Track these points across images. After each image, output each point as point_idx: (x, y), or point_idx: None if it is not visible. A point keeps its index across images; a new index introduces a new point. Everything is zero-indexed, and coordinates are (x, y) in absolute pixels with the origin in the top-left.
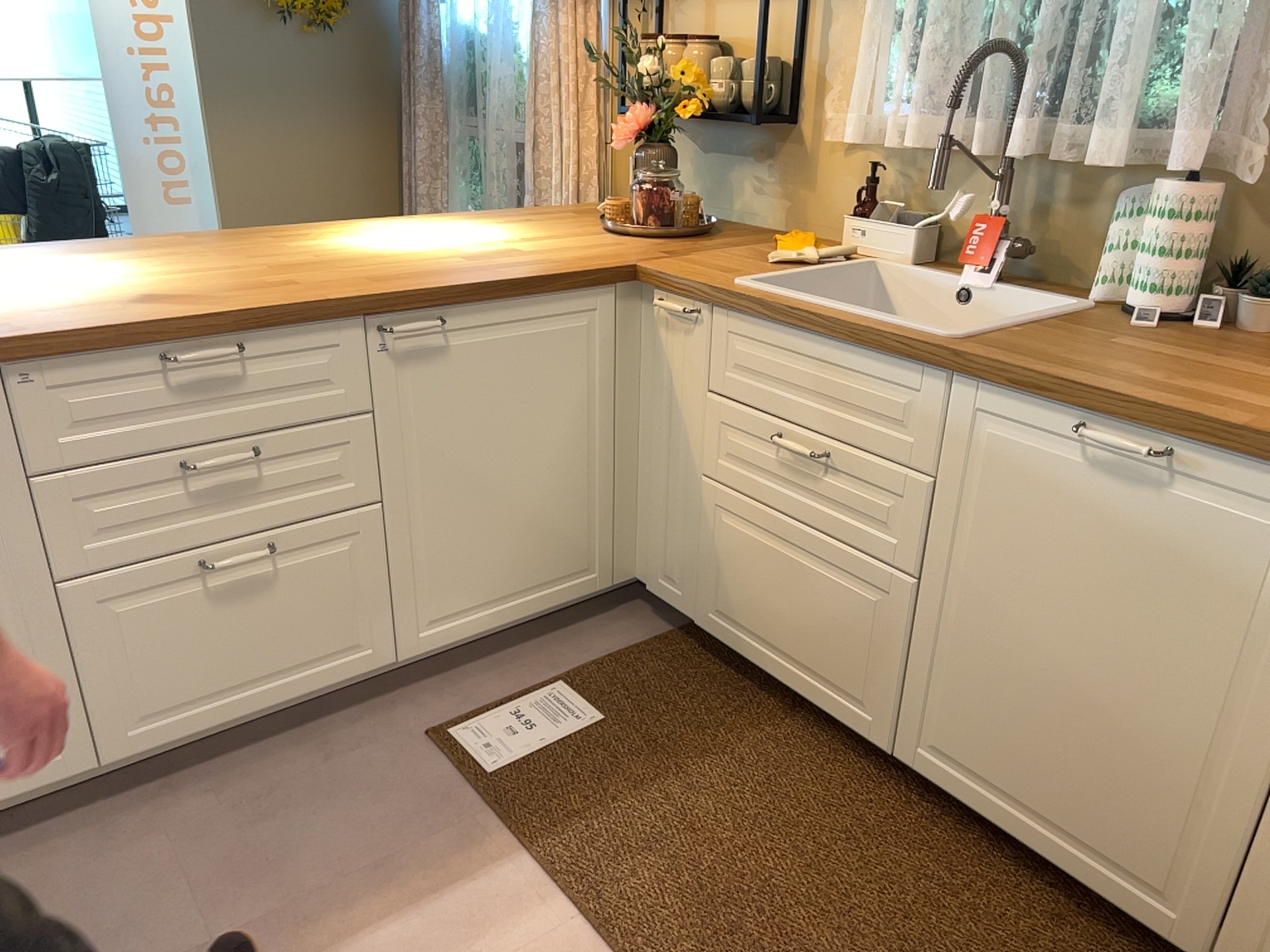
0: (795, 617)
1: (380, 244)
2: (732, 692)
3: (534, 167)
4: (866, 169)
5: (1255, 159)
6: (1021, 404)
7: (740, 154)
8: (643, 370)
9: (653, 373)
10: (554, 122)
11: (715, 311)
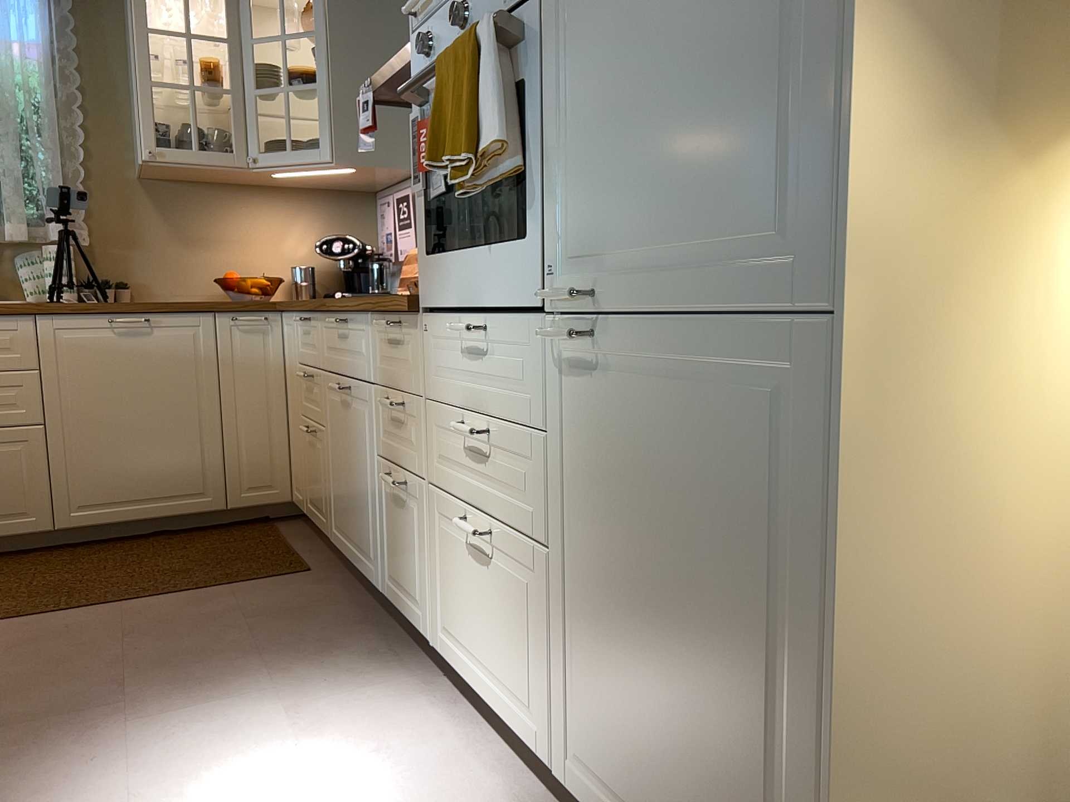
0: None
1: None
2: None
3: None
4: None
5: (85, 234)
6: (77, 319)
7: None
8: None
9: None
10: None
11: None
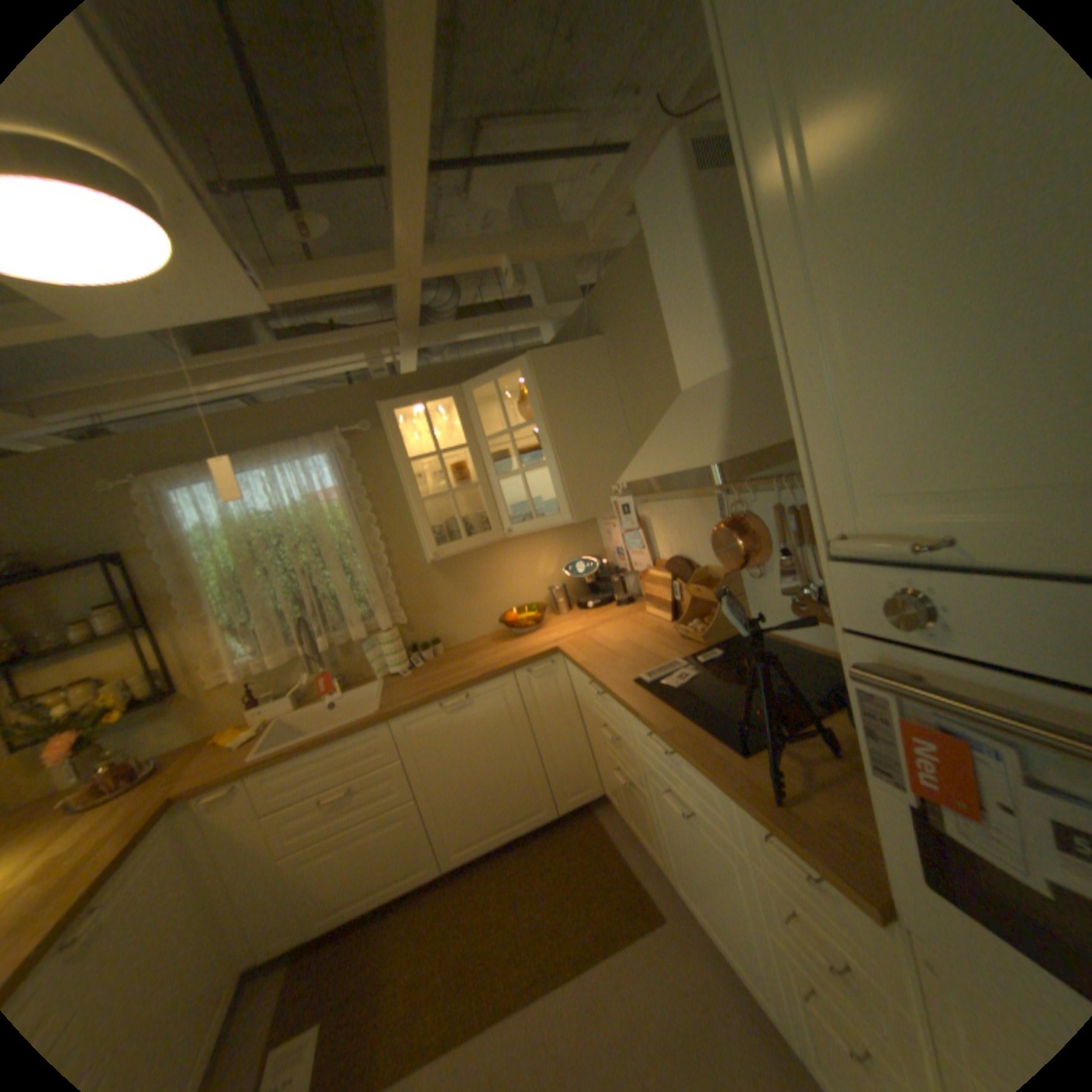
0: (368, 871)
1: None
2: (352, 943)
3: None
4: (237, 688)
5: (402, 616)
6: (417, 713)
7: (137, 723)
8: (195, 849)
9: (204, 844)
10: None
11: (245, 780)
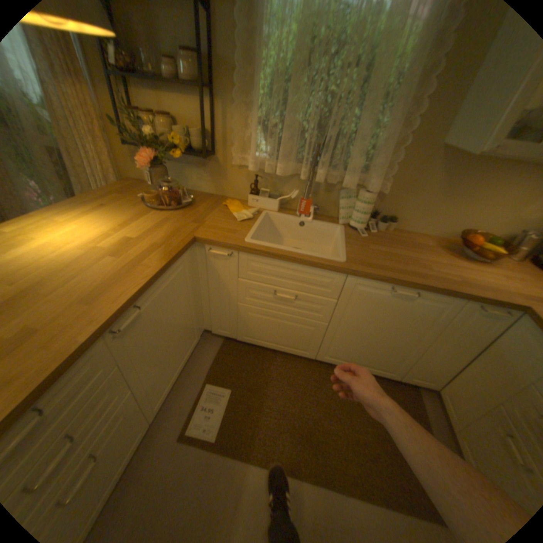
0: (280, 335)
1: (41, 253)
2: (256, 355)
3: (71, 164)
4: (249, 174)
5: (388, 185)
6: (373, 282)
7: (188, 163)
8: (200, 270)
9: (205, 271)
10: (79, 143)
11: (240, 253)
